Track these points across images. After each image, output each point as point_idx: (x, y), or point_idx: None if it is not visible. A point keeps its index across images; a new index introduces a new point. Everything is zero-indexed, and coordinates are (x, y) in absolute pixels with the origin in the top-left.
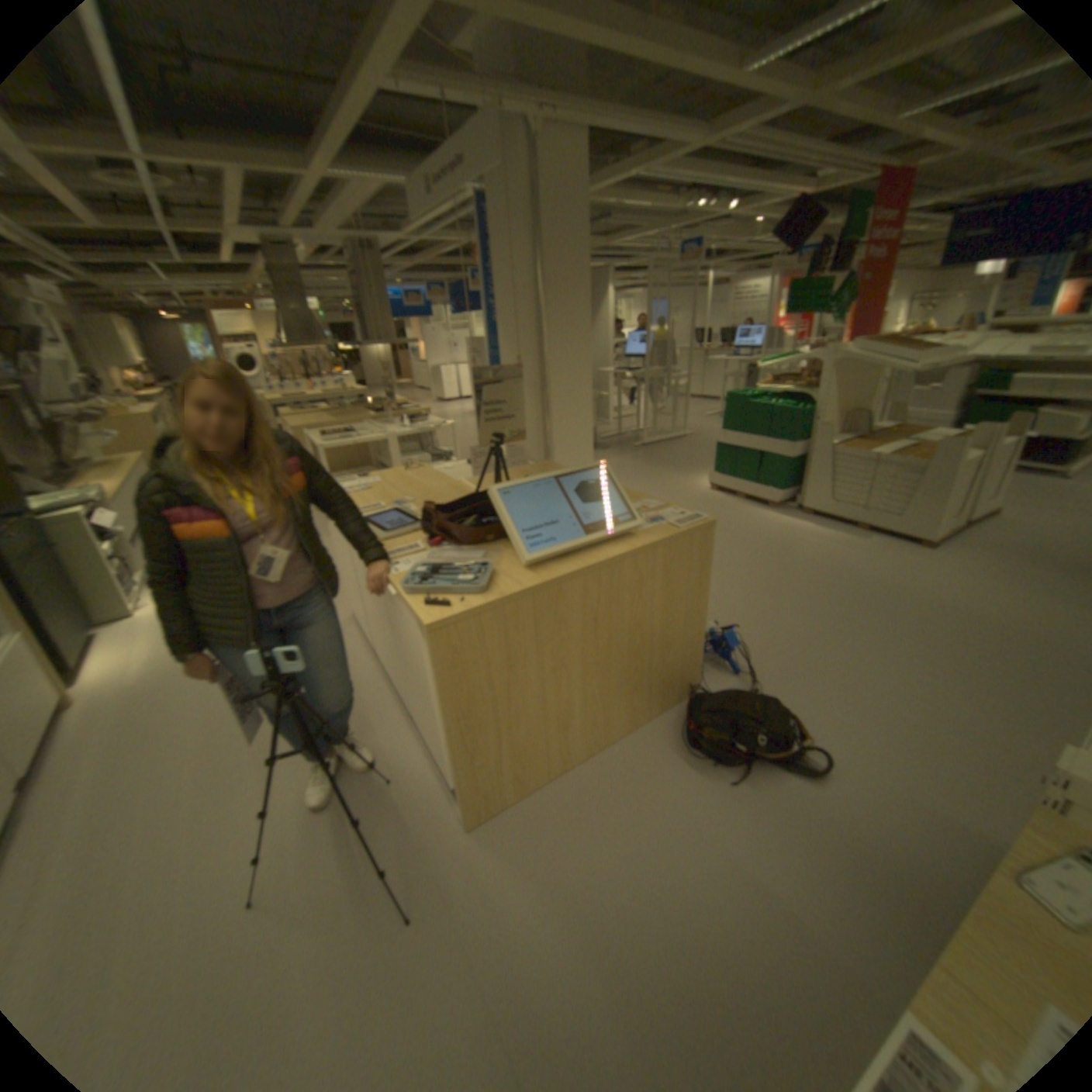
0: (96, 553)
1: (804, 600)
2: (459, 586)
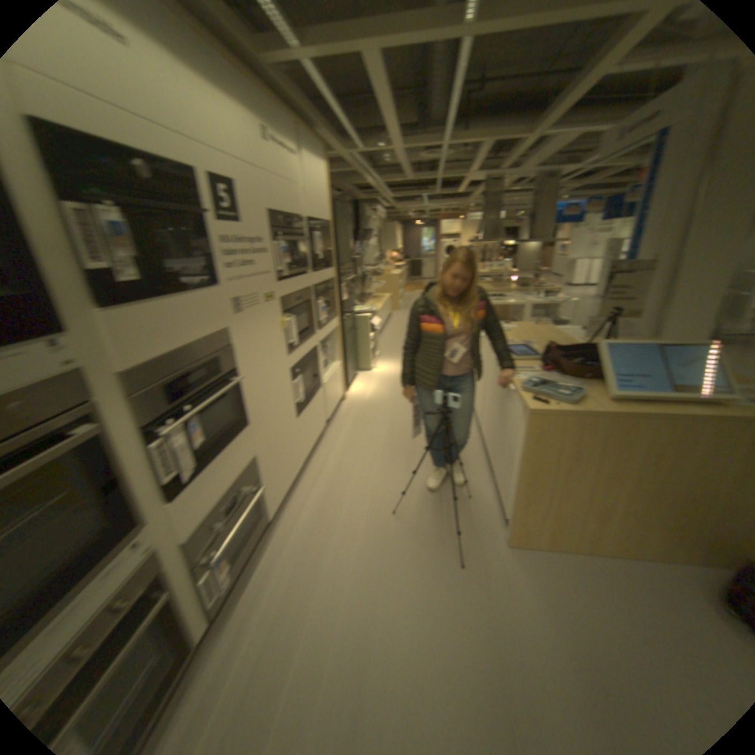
0: (369, 336)
1: None
2: (557, 397)
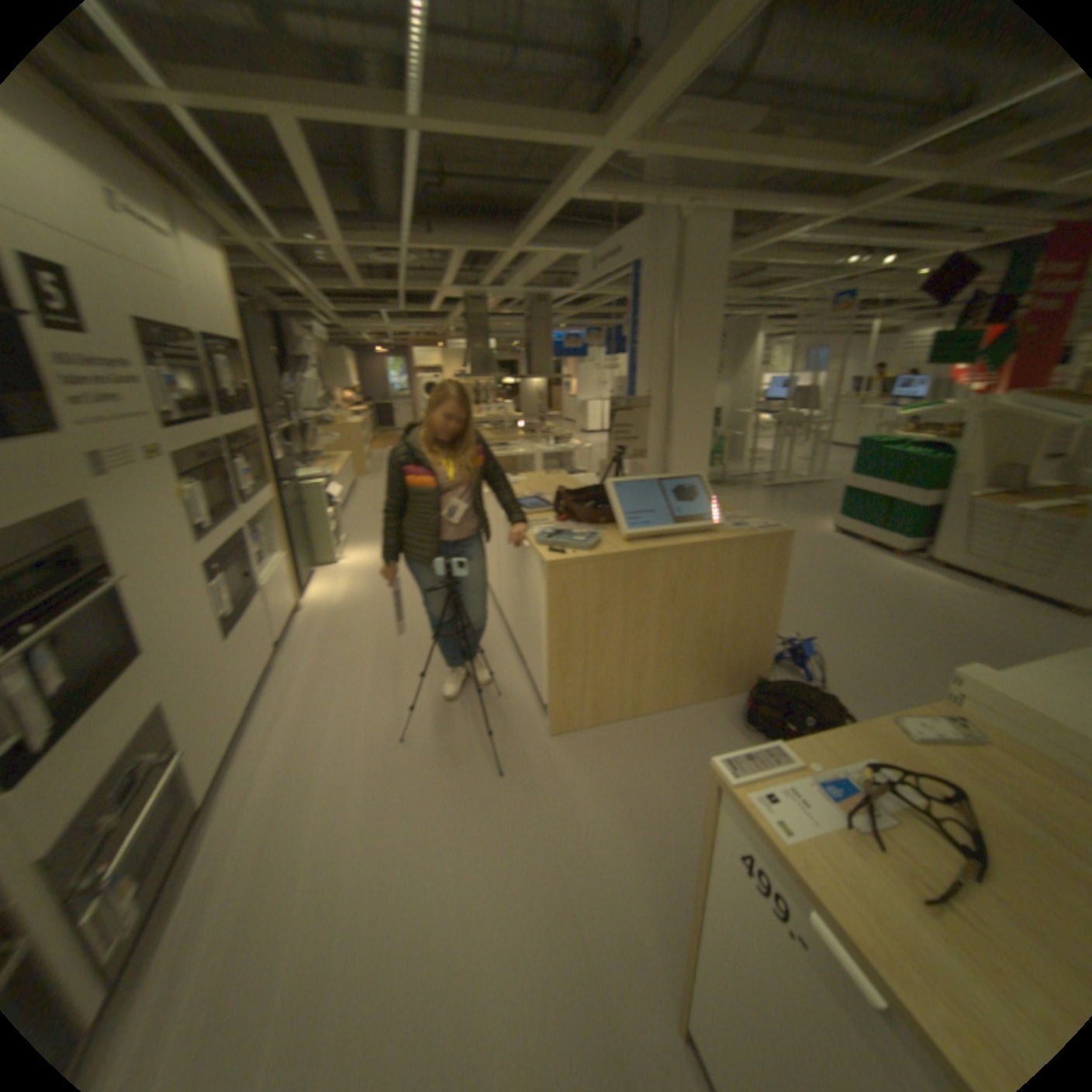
0: (327, 513)
1: (906, 639)
2: (574, 547)
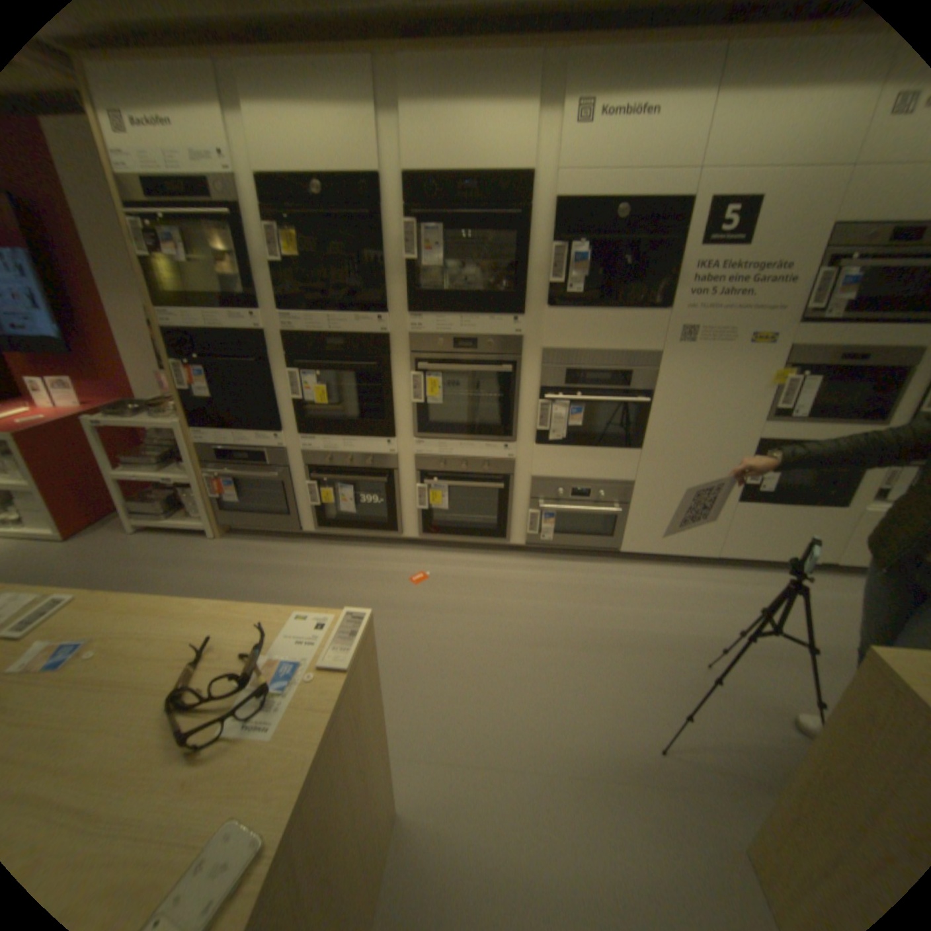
0: None
1: None
2: None
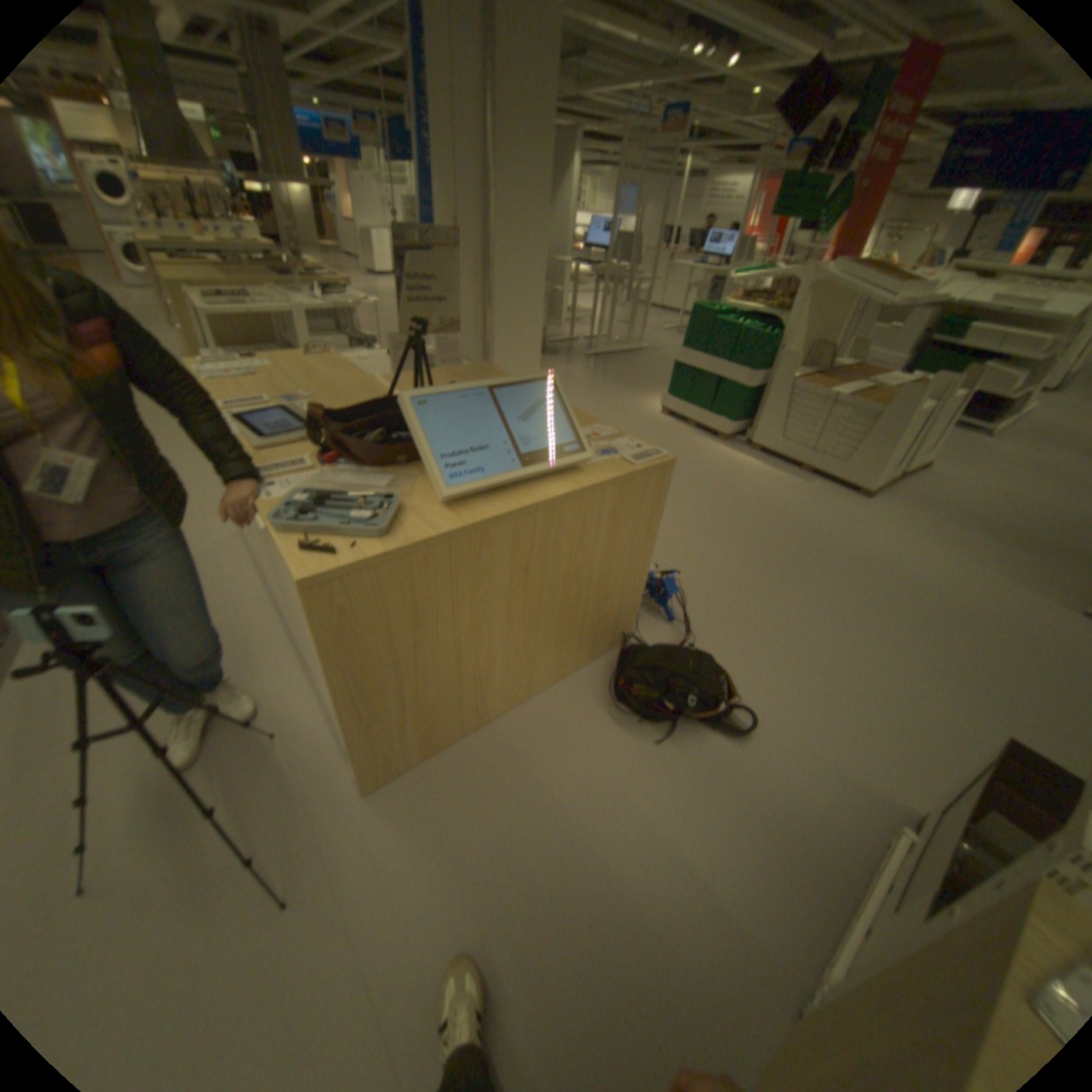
0: None
1: (743, 542)
2: (353, 519)
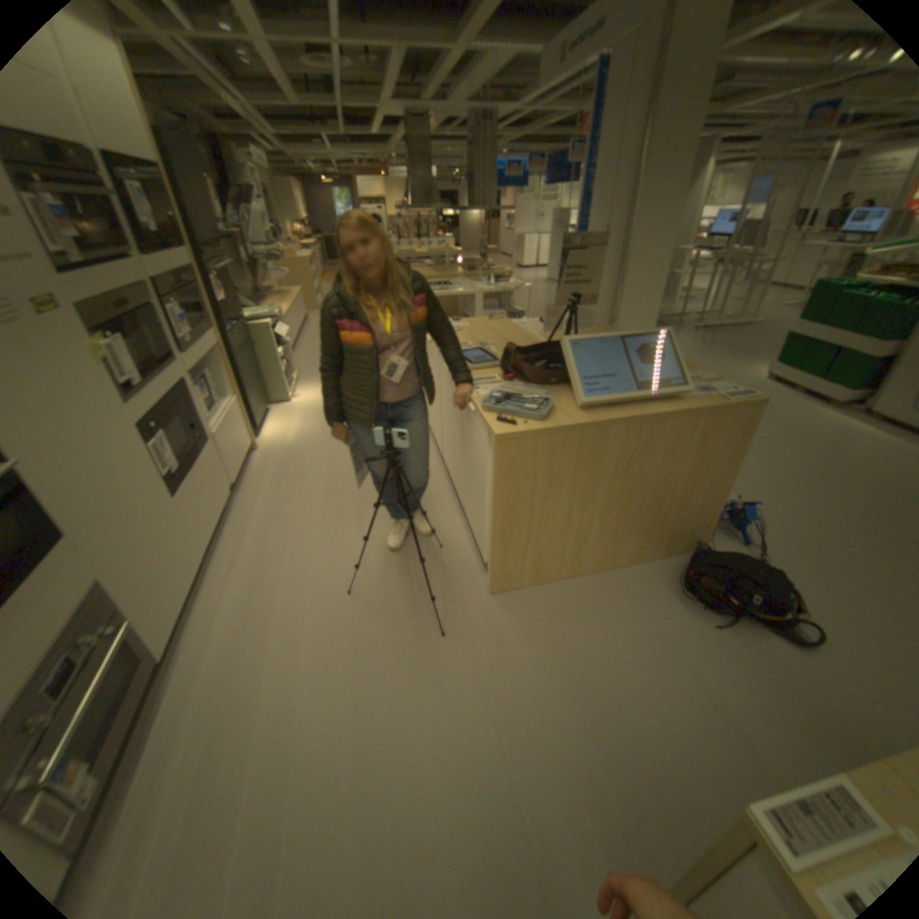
0: (275, 353)
1: (843, 498)
2: (523, 413)
